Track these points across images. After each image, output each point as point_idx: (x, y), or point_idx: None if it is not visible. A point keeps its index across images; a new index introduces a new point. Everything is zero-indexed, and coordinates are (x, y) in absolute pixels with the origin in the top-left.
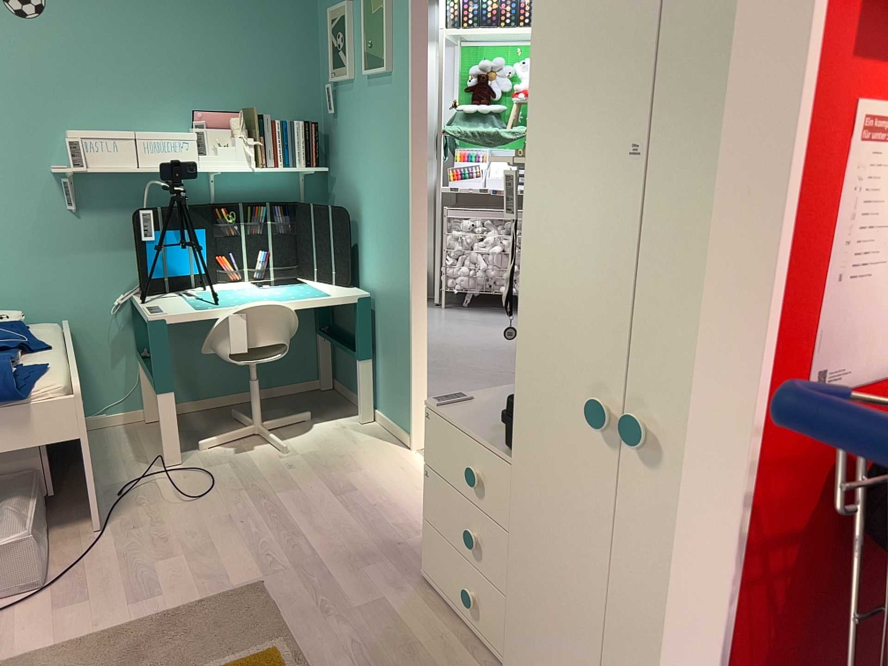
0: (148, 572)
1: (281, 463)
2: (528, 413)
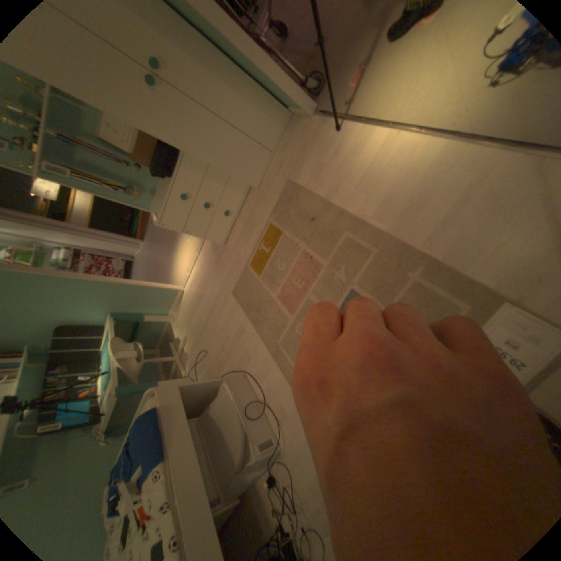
0: (233, 337)
1: (190, 333)
2: (153, 127)
